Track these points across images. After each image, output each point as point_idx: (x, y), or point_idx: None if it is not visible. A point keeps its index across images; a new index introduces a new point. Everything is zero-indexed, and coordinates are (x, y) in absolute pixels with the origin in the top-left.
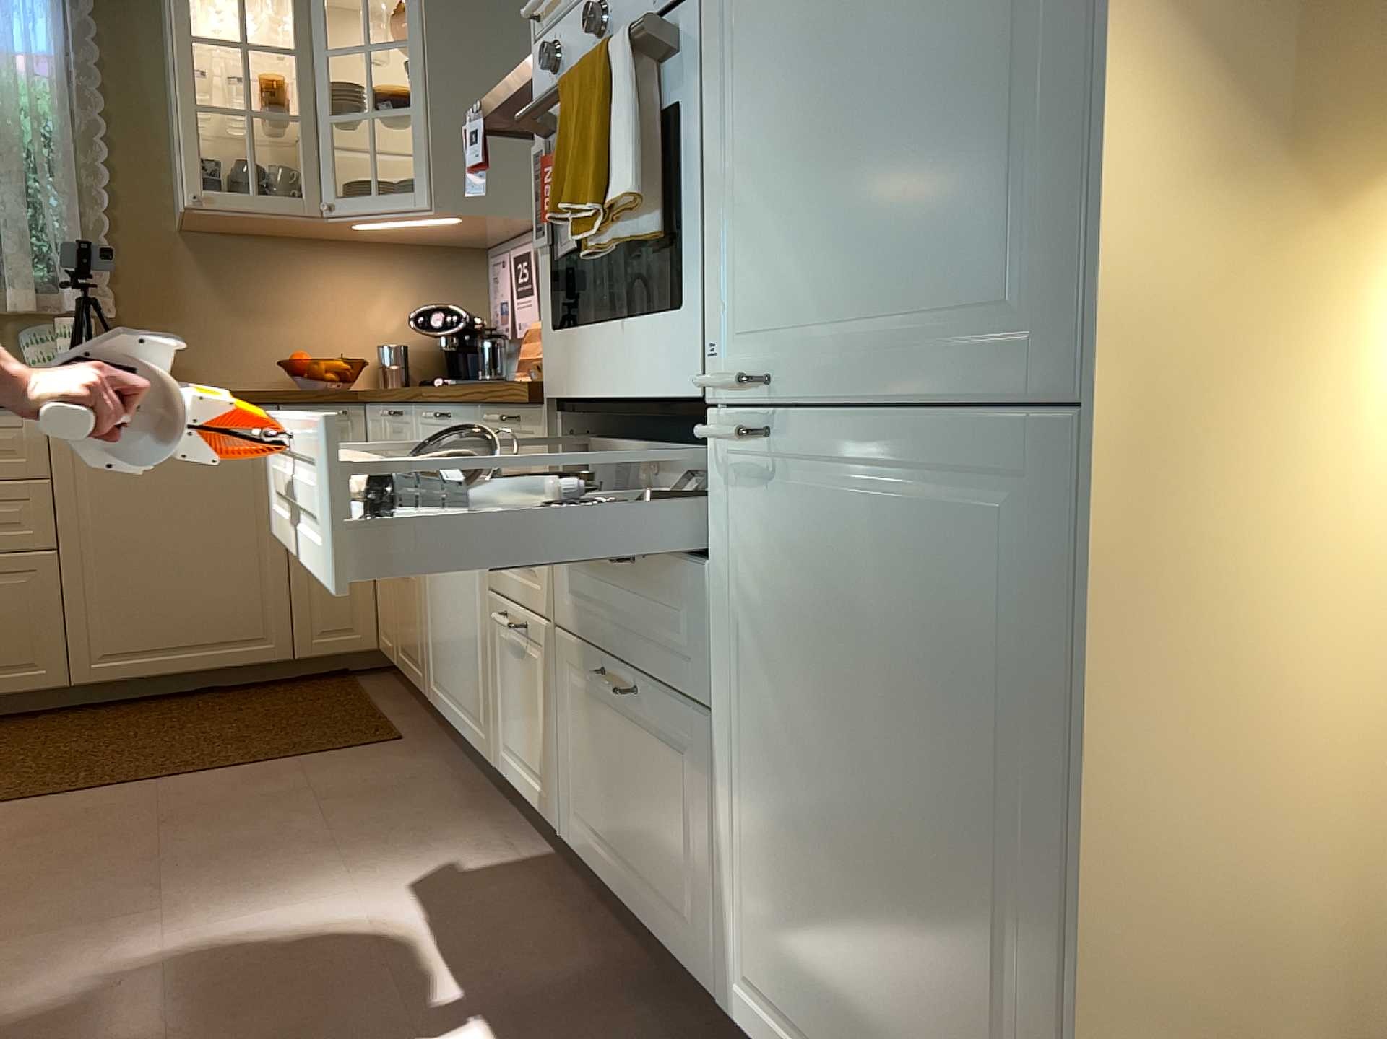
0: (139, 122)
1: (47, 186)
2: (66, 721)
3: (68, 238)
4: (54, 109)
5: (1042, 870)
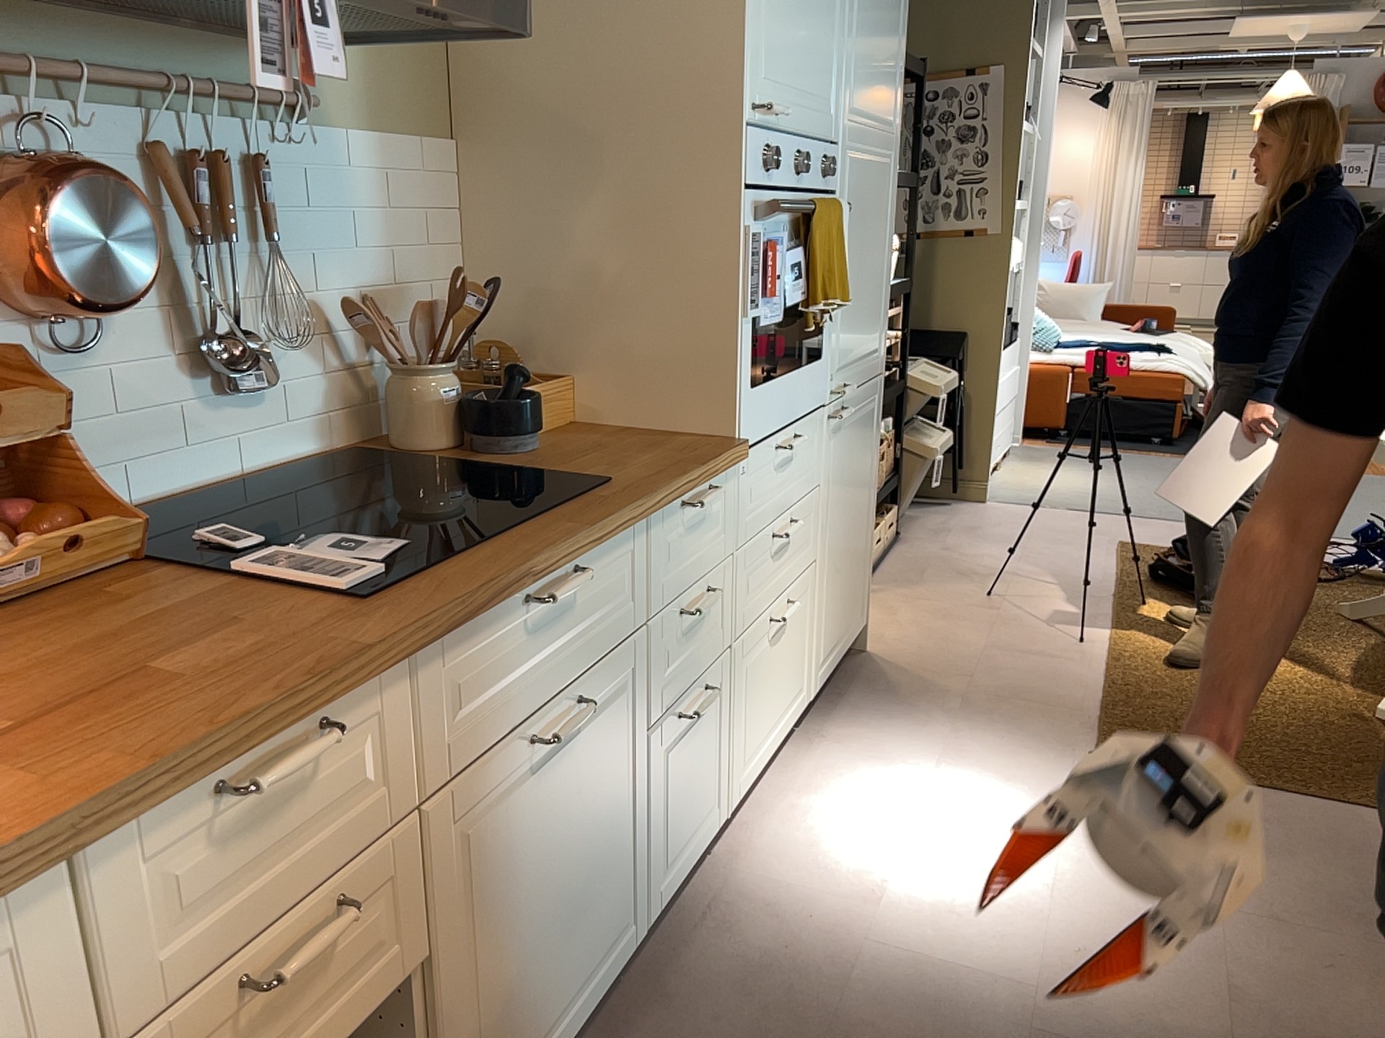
0: None
1: None
2: None
3: None
4: None
5: (871, 497)
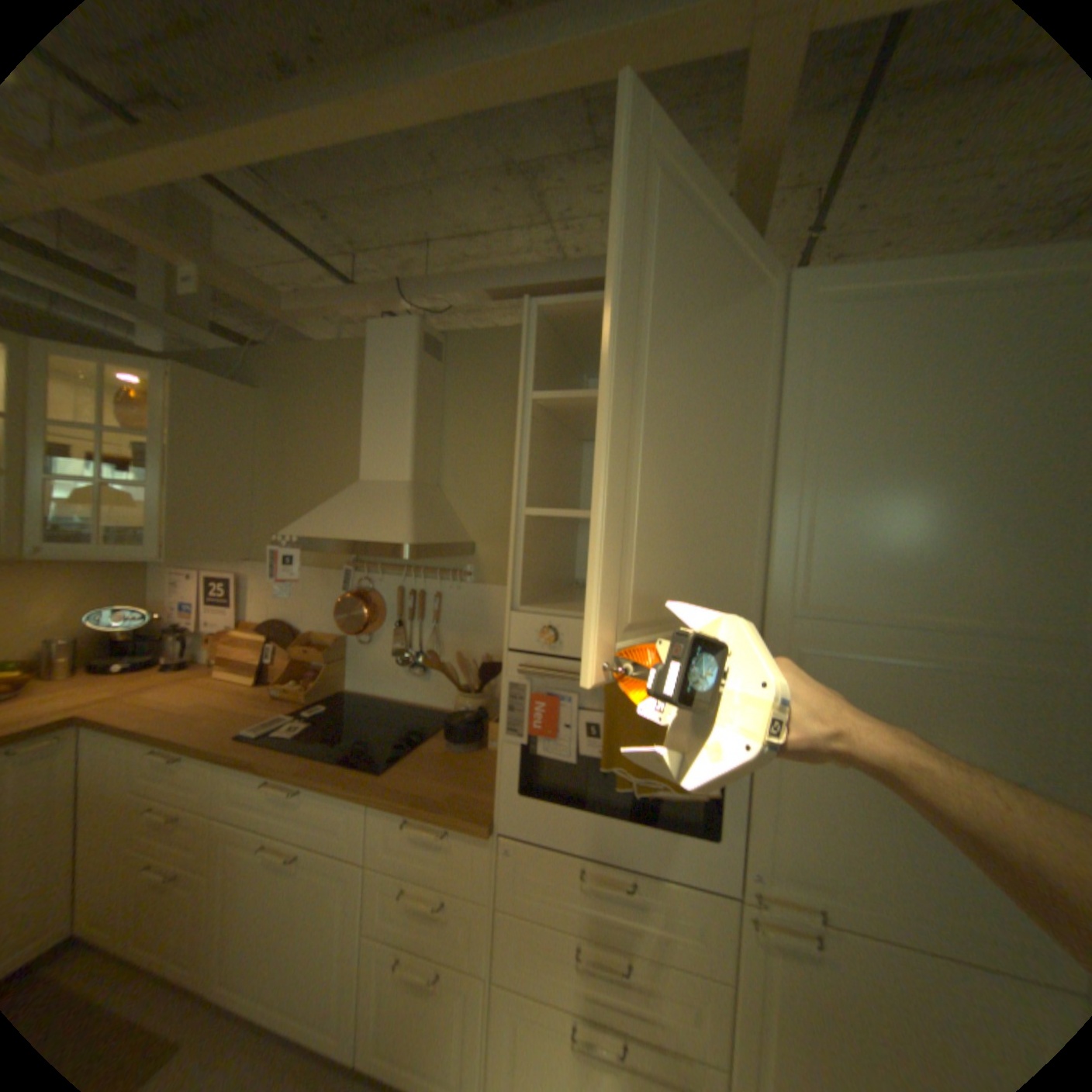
0: None
1: None
2: None
3: None
4: None
5: None
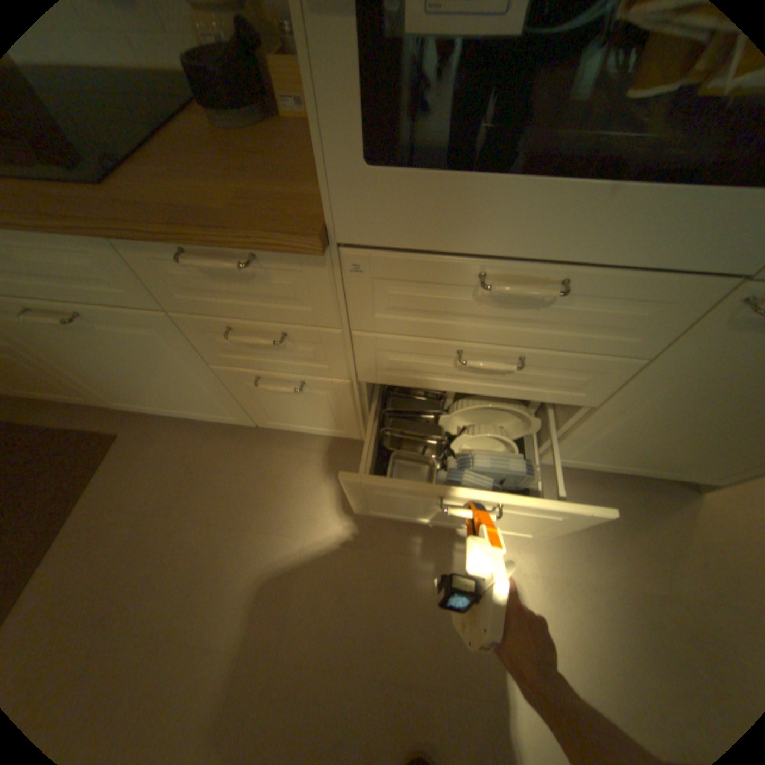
0: None
1: None
2: None
3: None
4: None
5: None
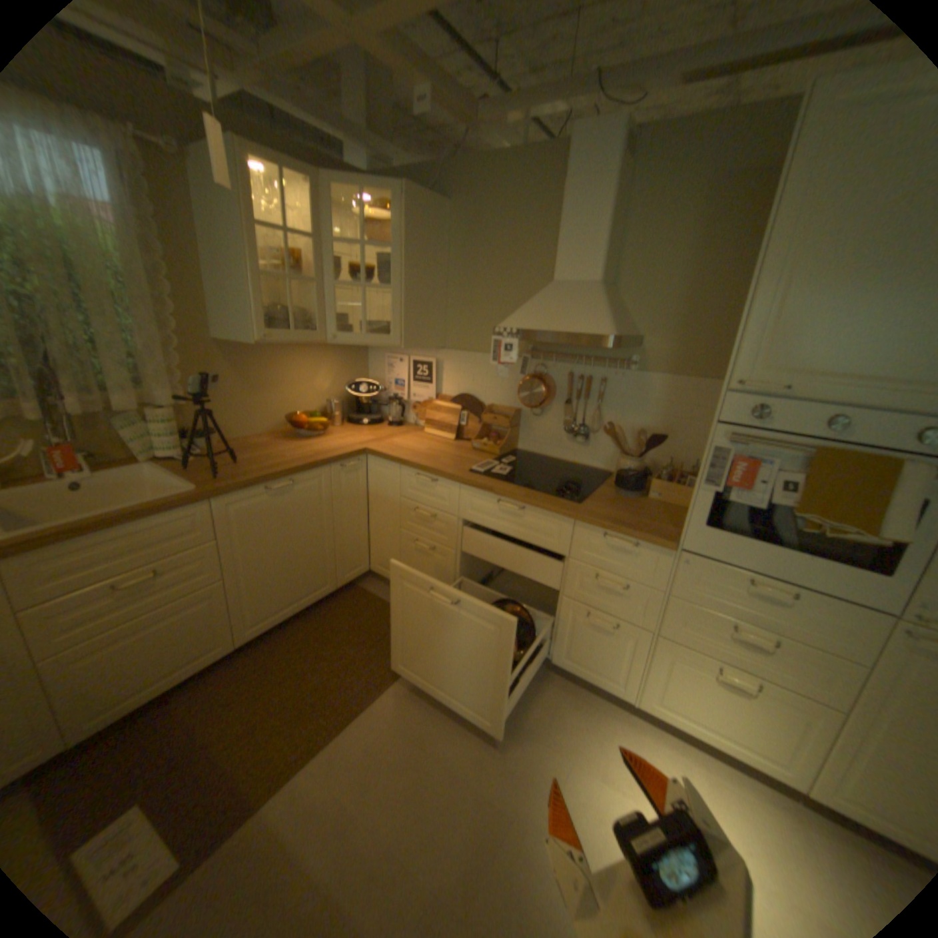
0: (179, 264)
1: (131, 318)
2: (238, 671)
3: (149, 355)
4: (124, 256)
5: None
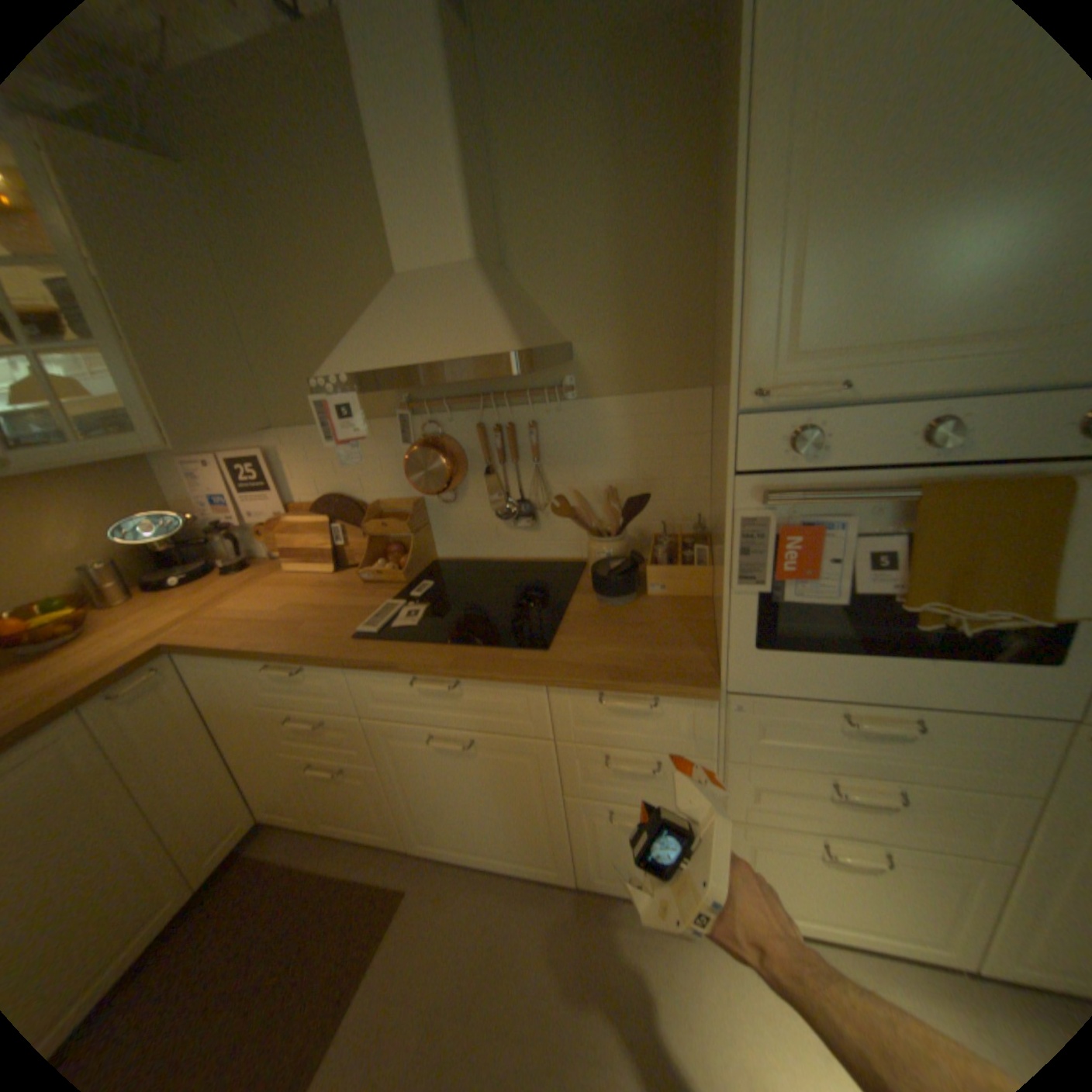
0: None
1: None
2: None
3: None
4: None
5: None
